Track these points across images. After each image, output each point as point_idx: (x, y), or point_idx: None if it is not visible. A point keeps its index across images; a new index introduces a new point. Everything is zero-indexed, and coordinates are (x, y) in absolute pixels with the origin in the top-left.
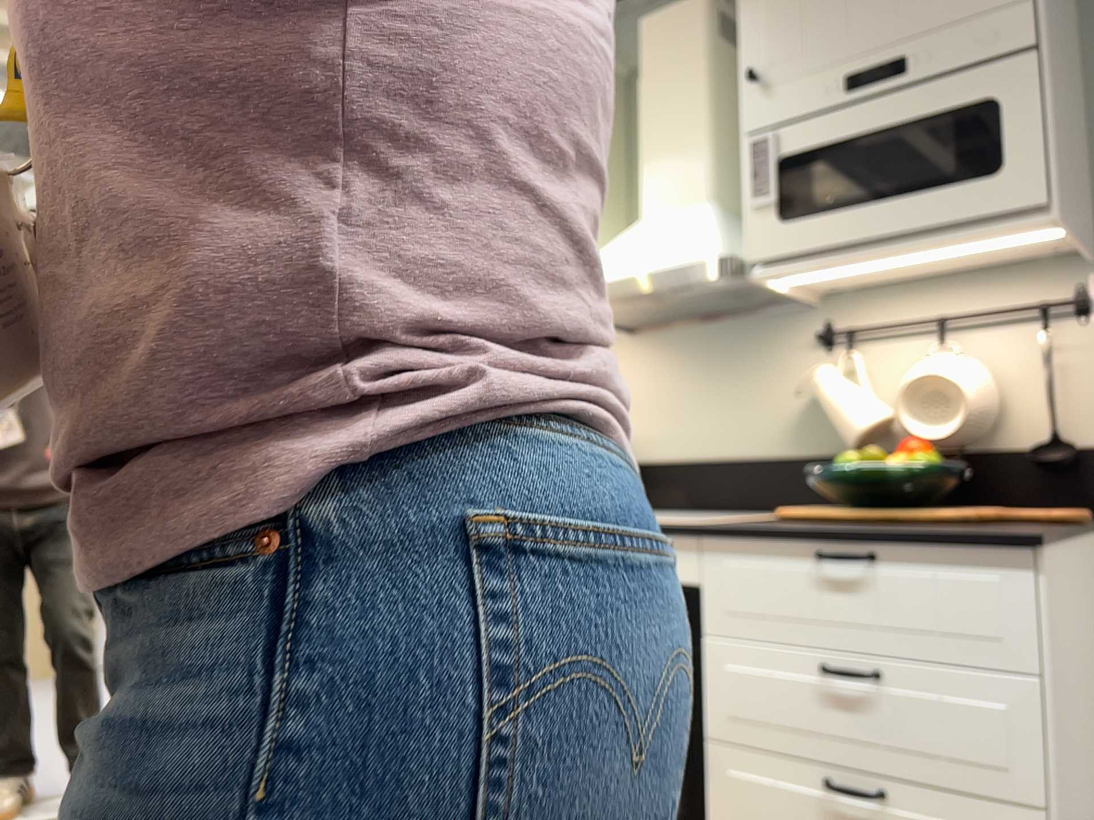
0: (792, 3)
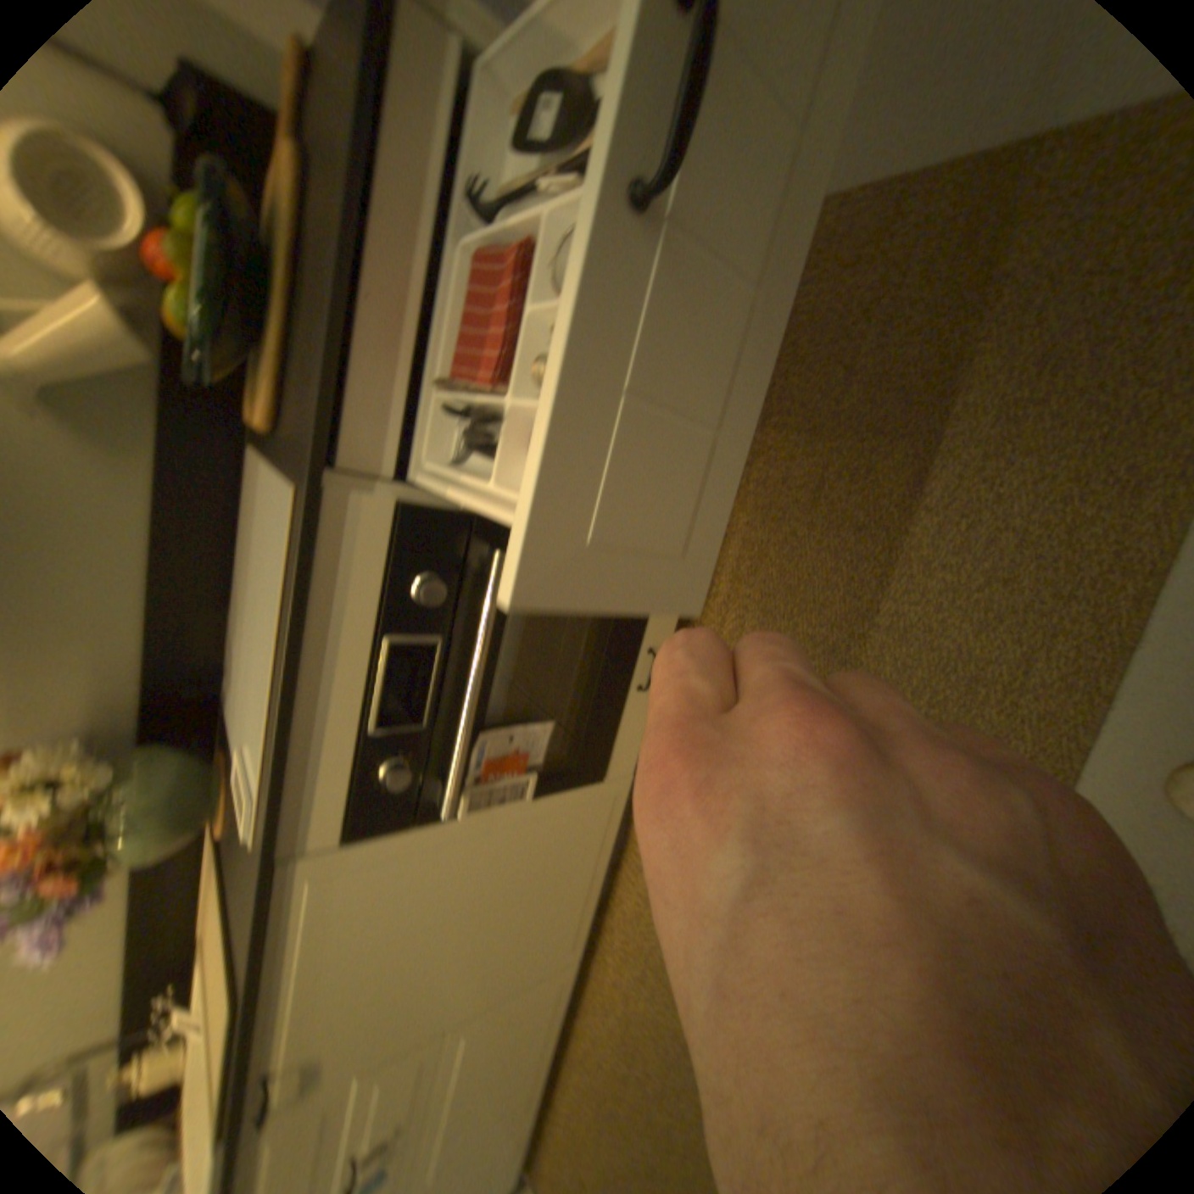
0: None
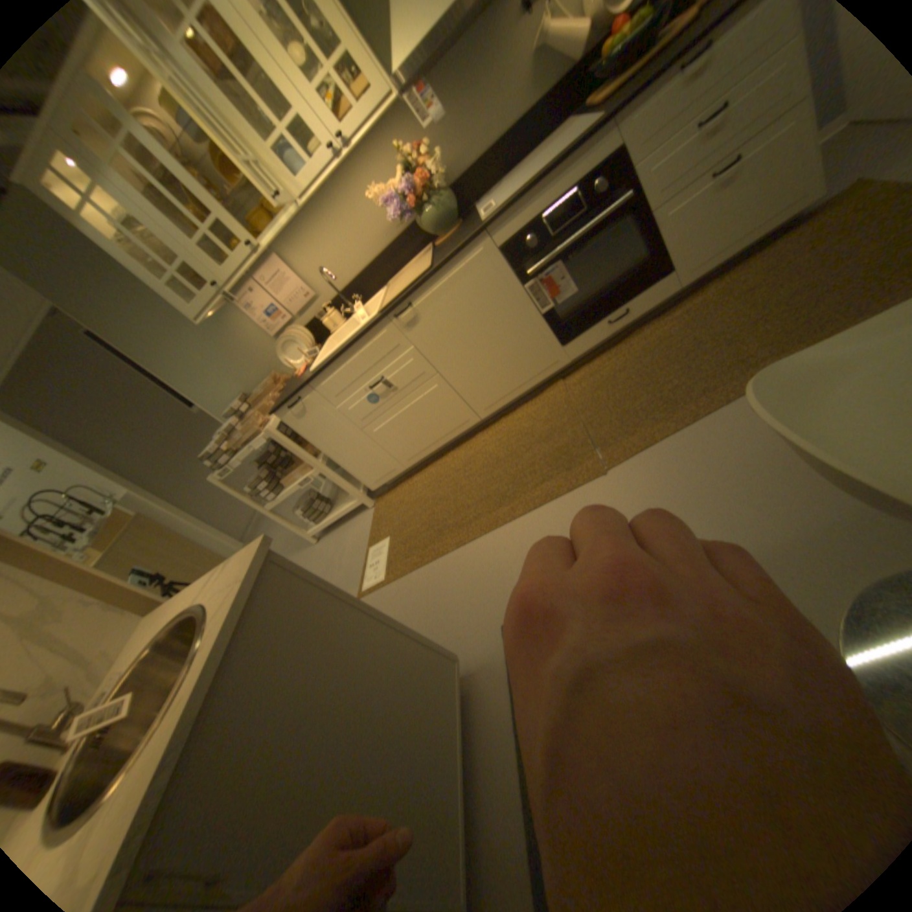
0: None
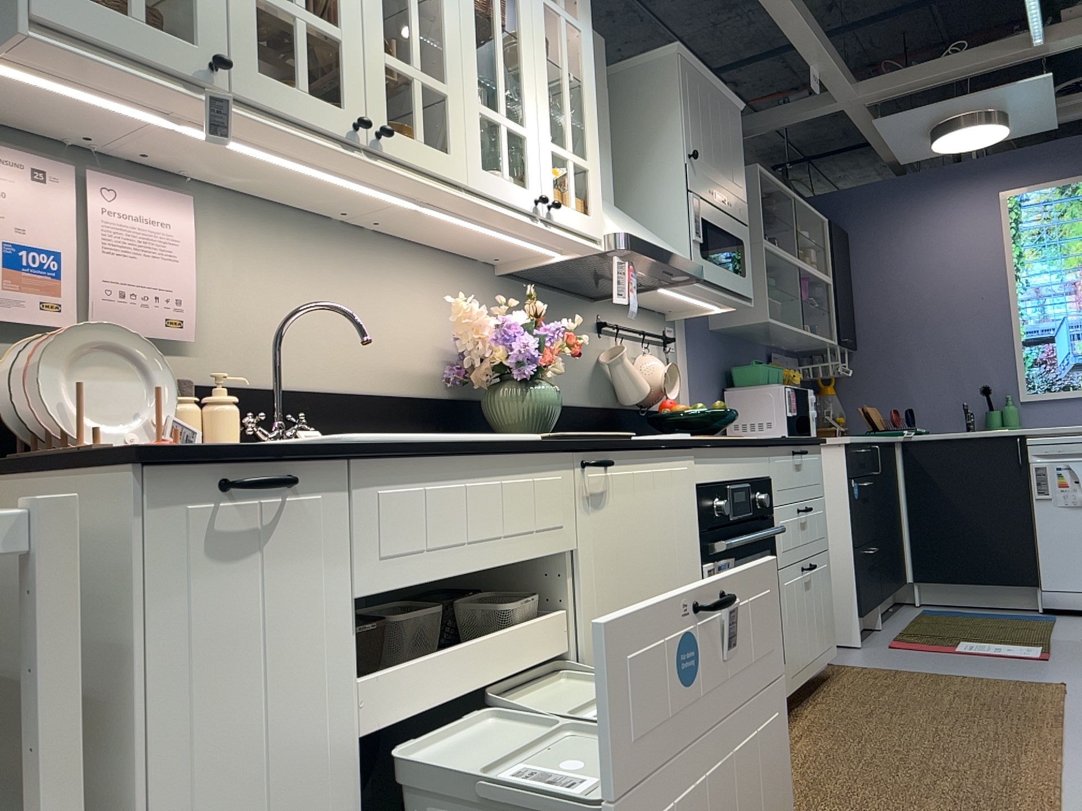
0: (699, 127)
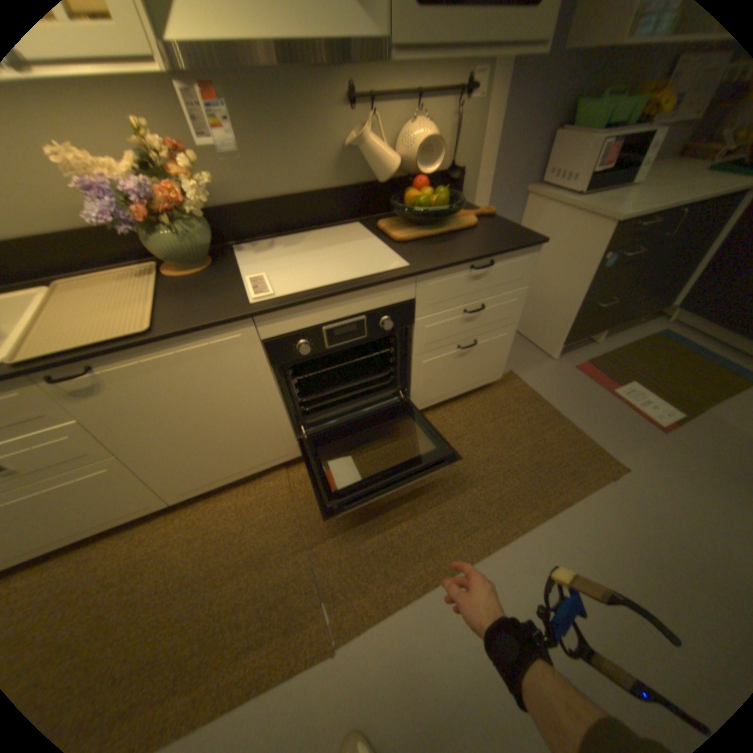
0: None
